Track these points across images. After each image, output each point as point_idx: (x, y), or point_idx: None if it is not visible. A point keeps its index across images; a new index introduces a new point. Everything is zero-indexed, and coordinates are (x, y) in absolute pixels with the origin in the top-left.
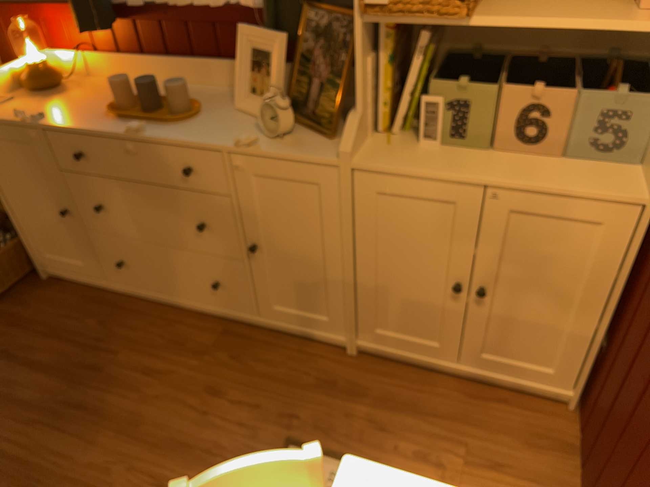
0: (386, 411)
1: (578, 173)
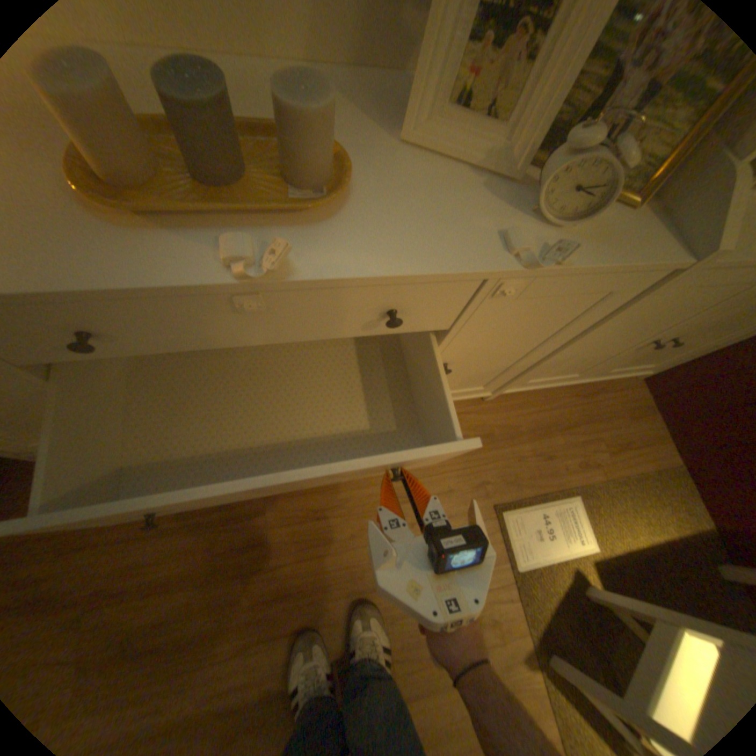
0: (544, 443)
1: None
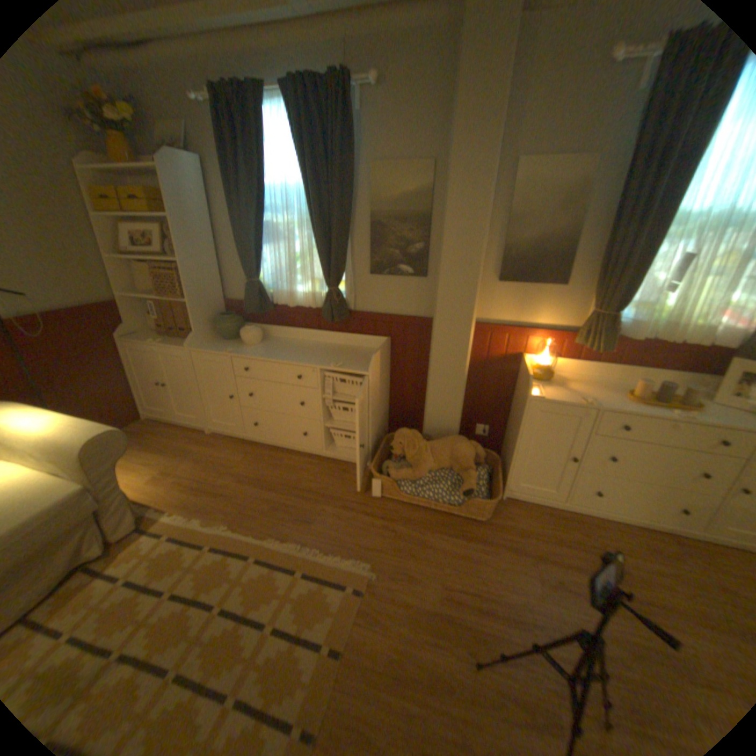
0: None
1: None
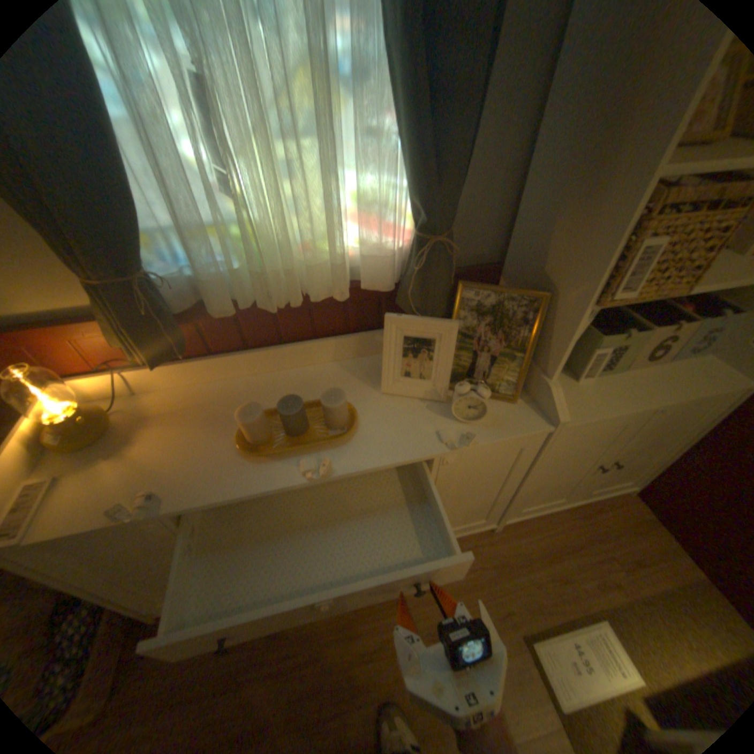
0: (558, 568)
1: (696, 374)
